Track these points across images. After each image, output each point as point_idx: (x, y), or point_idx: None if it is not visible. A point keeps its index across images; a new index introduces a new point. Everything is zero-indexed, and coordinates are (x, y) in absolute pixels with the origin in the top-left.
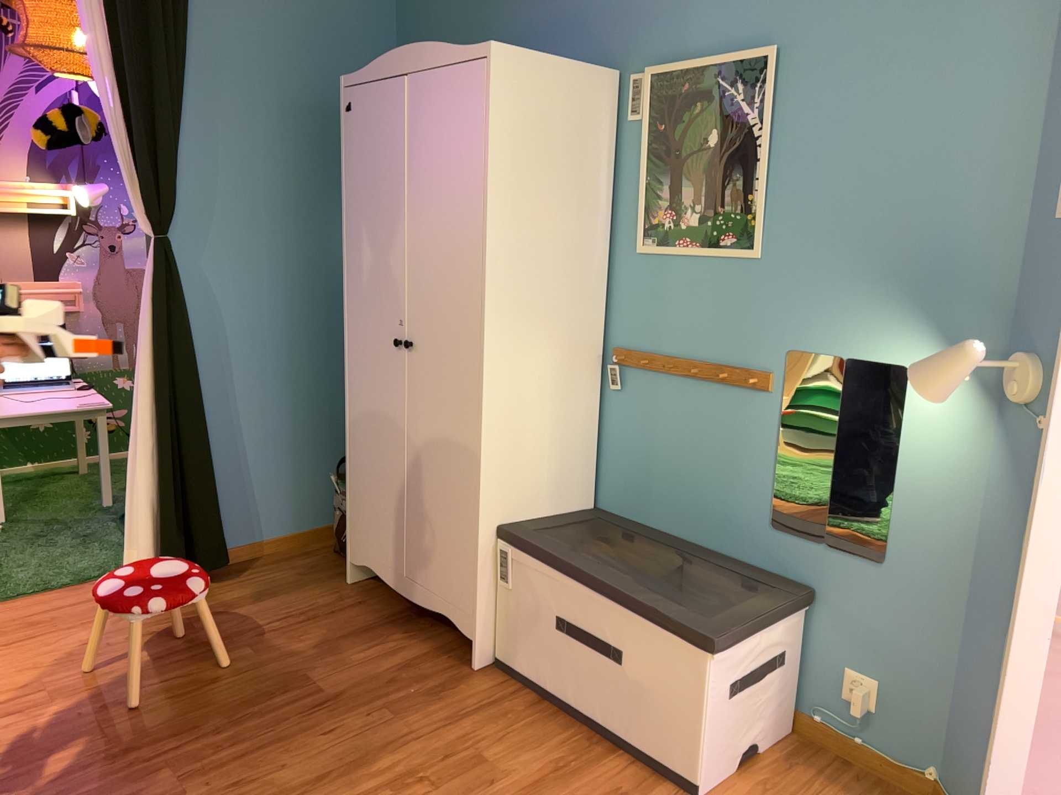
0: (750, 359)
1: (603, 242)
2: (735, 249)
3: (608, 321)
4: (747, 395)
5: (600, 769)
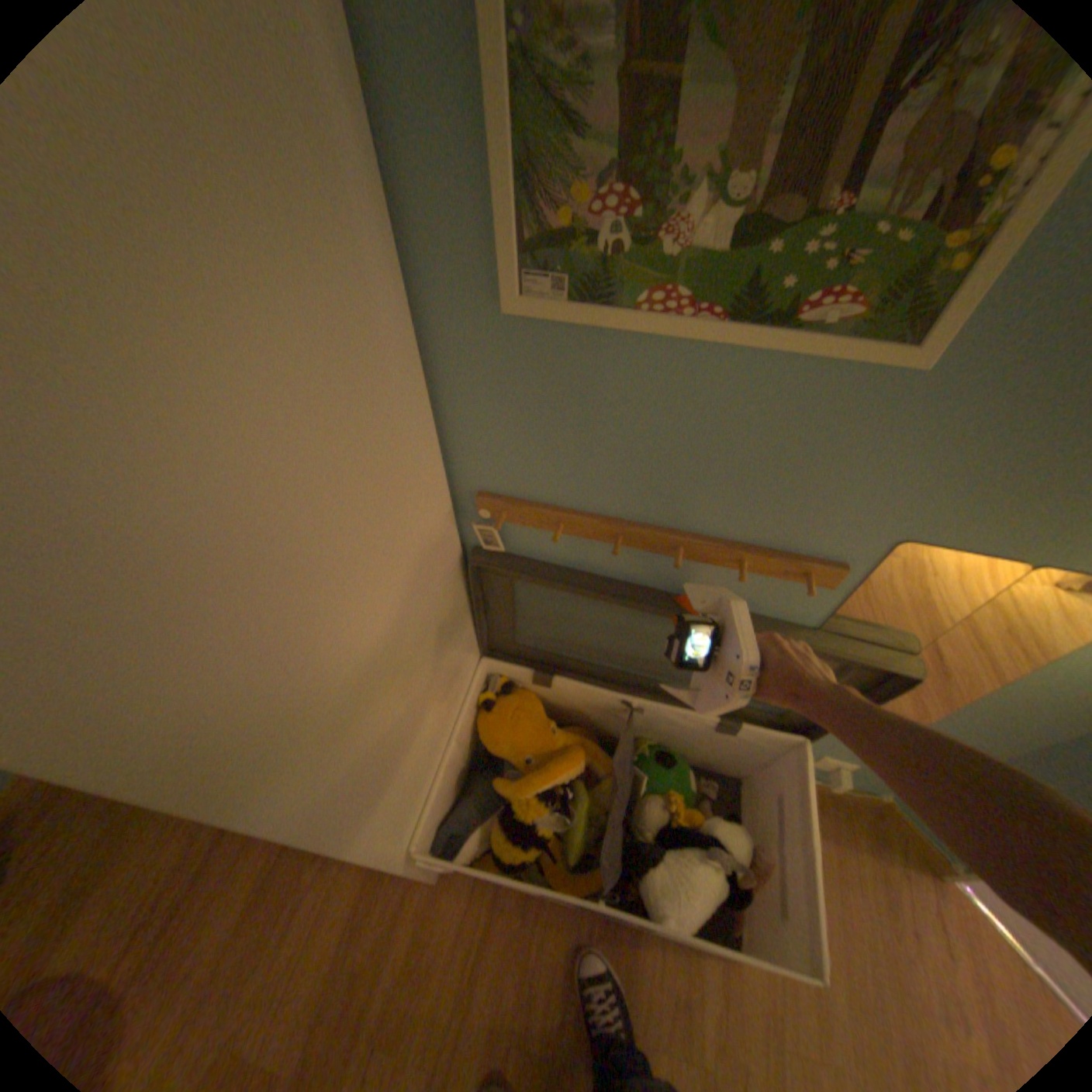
0: (805, 541)
1: (398, 290)
2: (863, 333)
3: (448, 448)
4: (777, 581)
5: (644, 975)
